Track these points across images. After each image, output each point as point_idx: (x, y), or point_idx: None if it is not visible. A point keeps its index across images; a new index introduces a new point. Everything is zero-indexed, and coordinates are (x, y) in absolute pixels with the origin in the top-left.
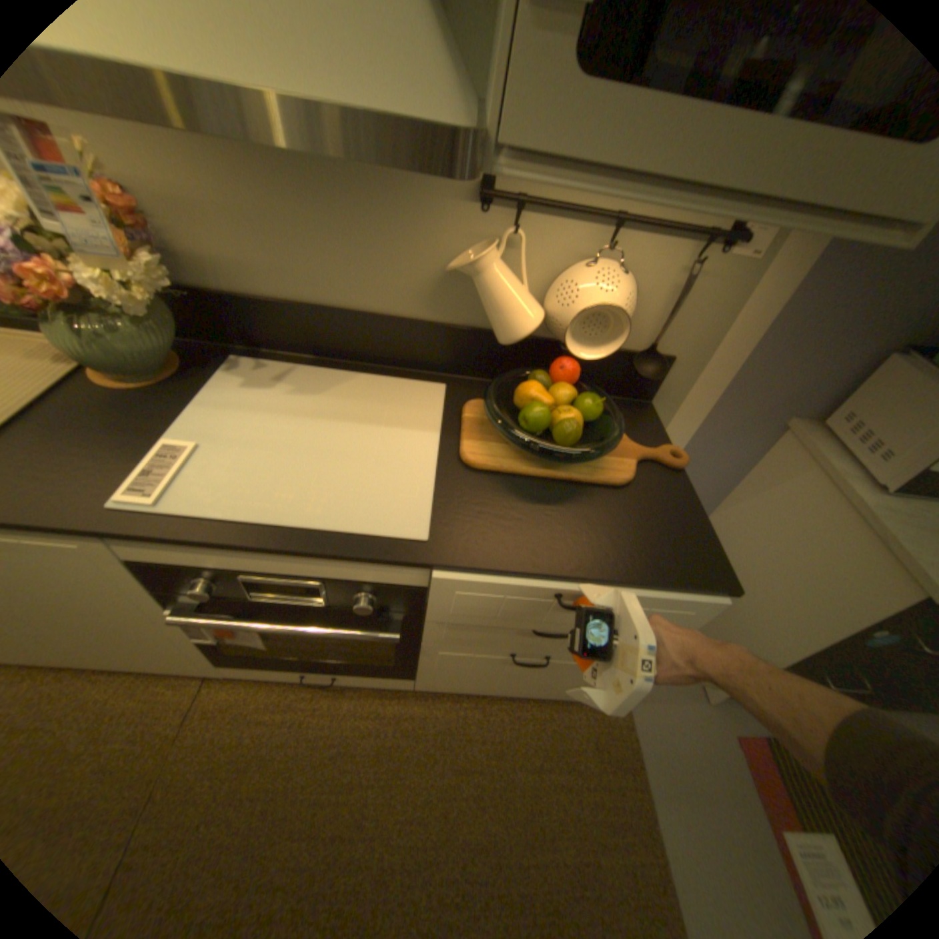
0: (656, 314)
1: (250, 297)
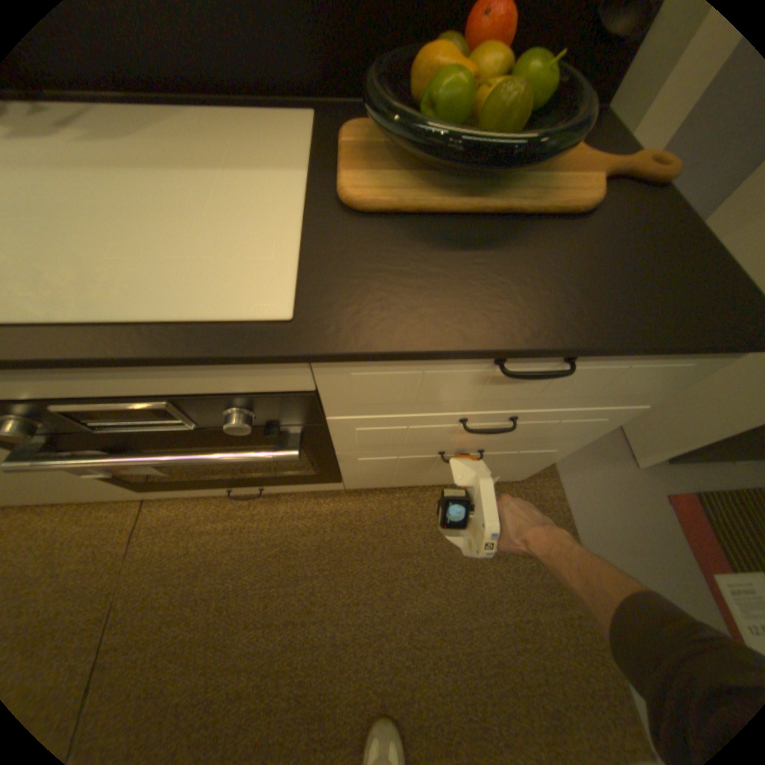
0: None
1: None
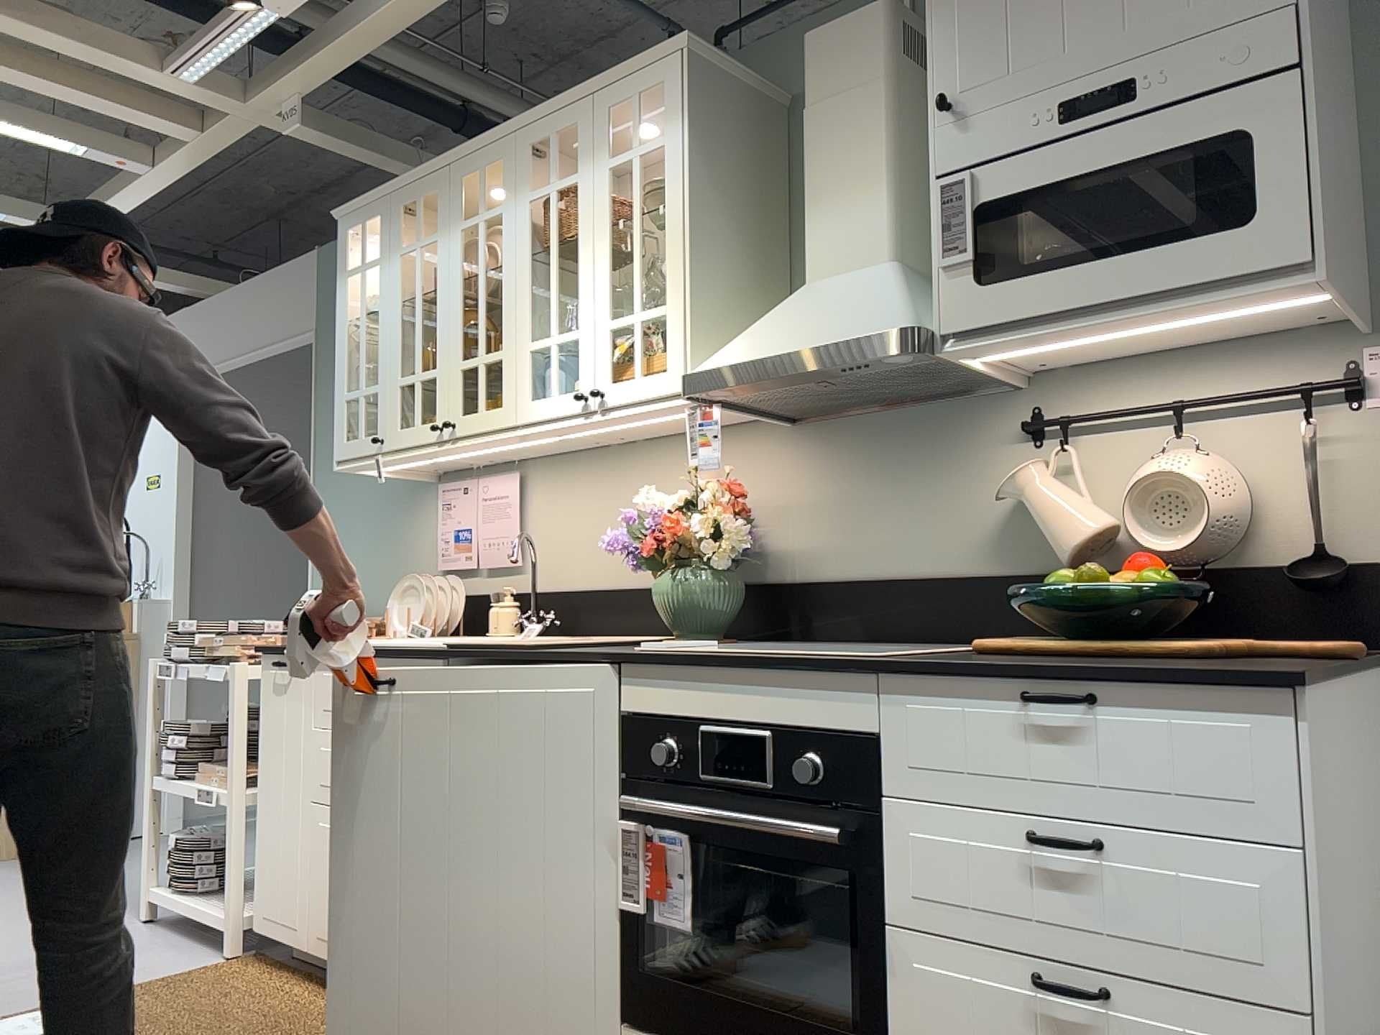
0: (1300, 505)
1: (818, 582)
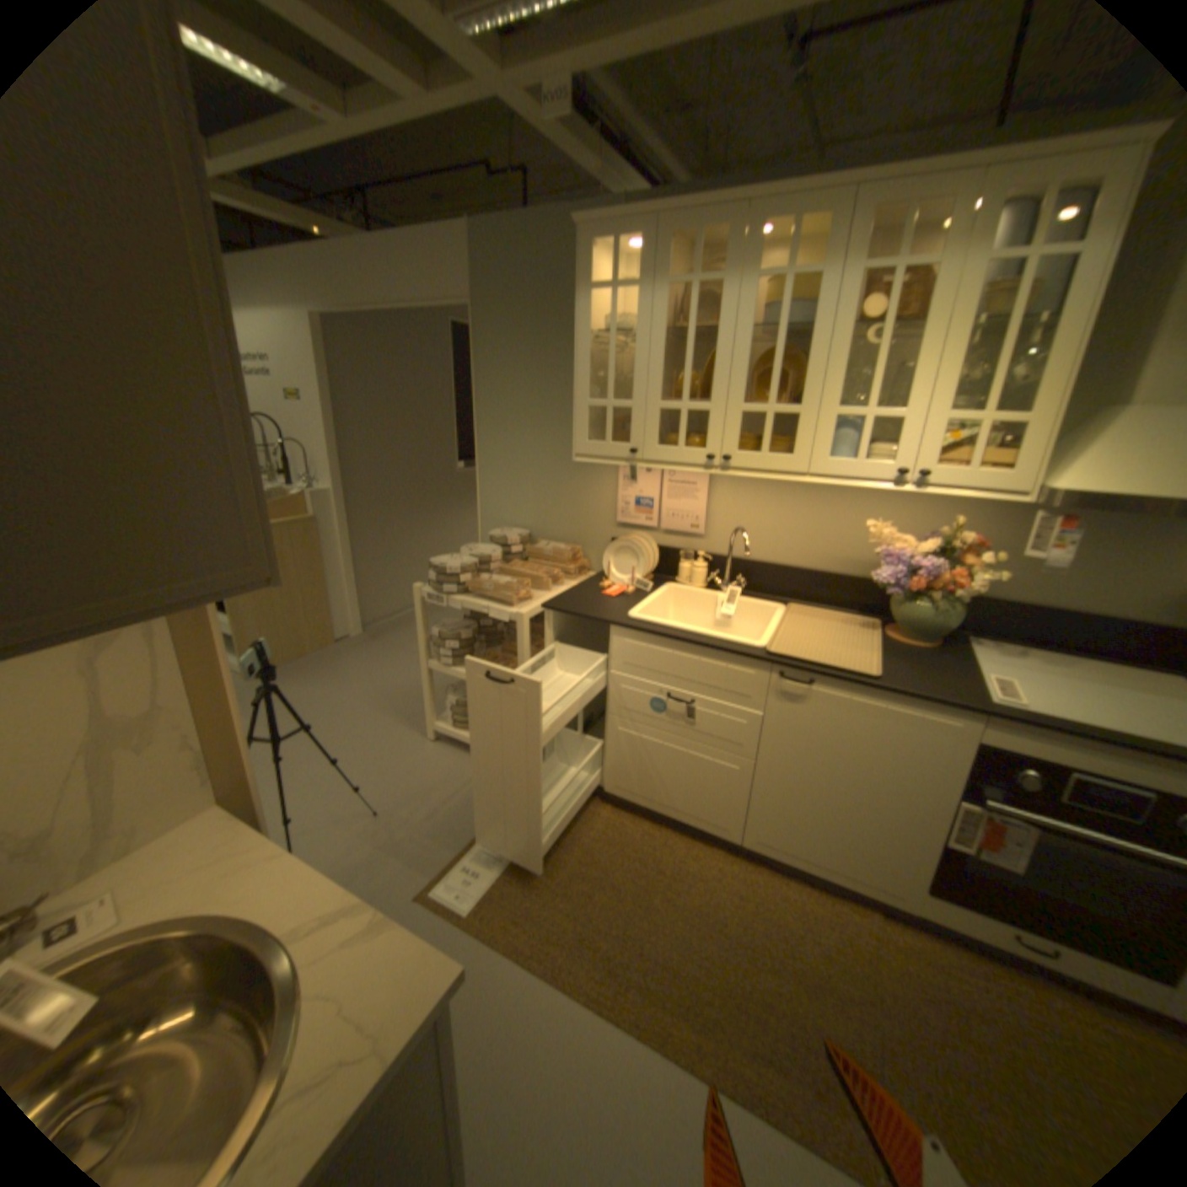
0: None
1: (999, 600)
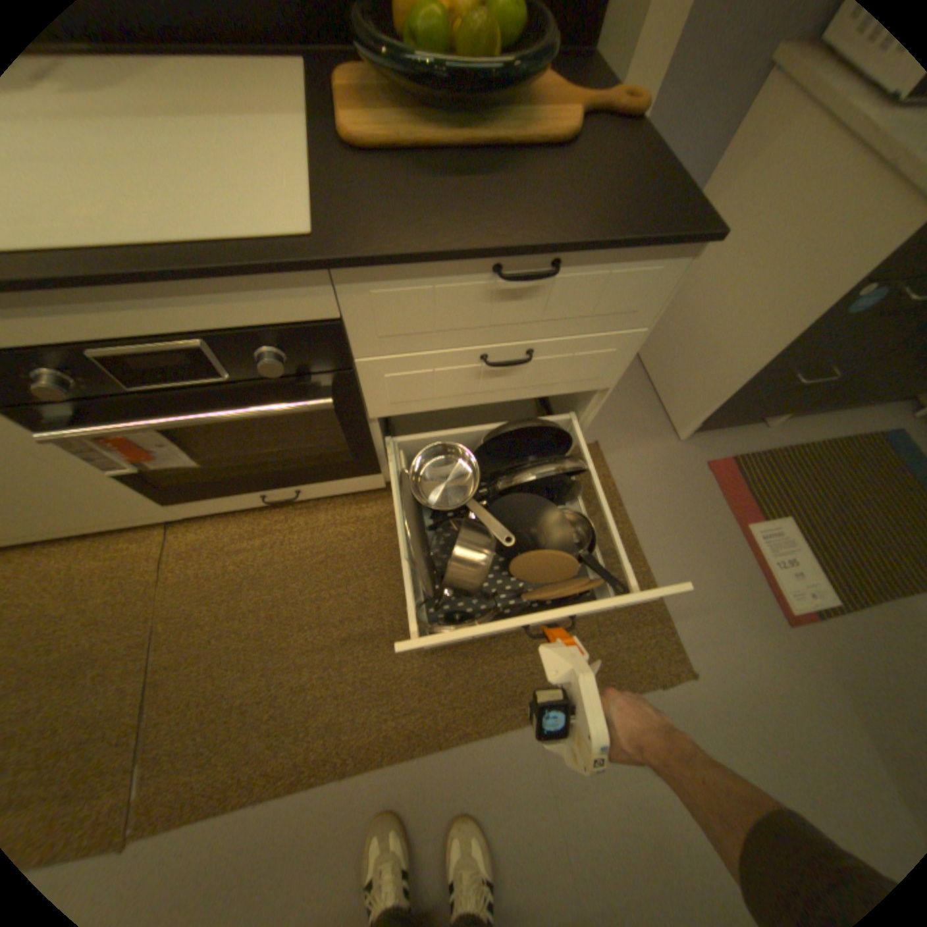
0: None
1: None
